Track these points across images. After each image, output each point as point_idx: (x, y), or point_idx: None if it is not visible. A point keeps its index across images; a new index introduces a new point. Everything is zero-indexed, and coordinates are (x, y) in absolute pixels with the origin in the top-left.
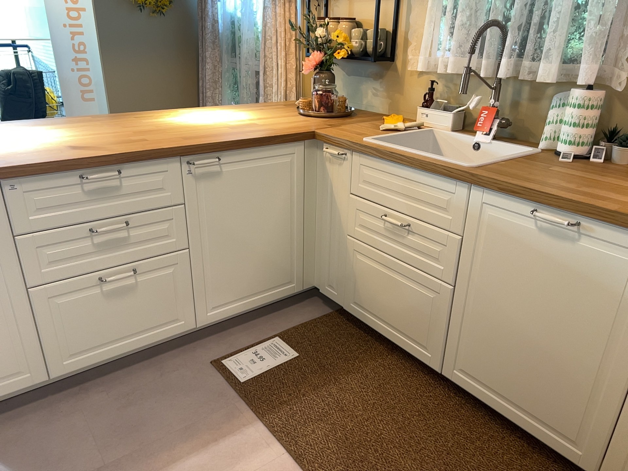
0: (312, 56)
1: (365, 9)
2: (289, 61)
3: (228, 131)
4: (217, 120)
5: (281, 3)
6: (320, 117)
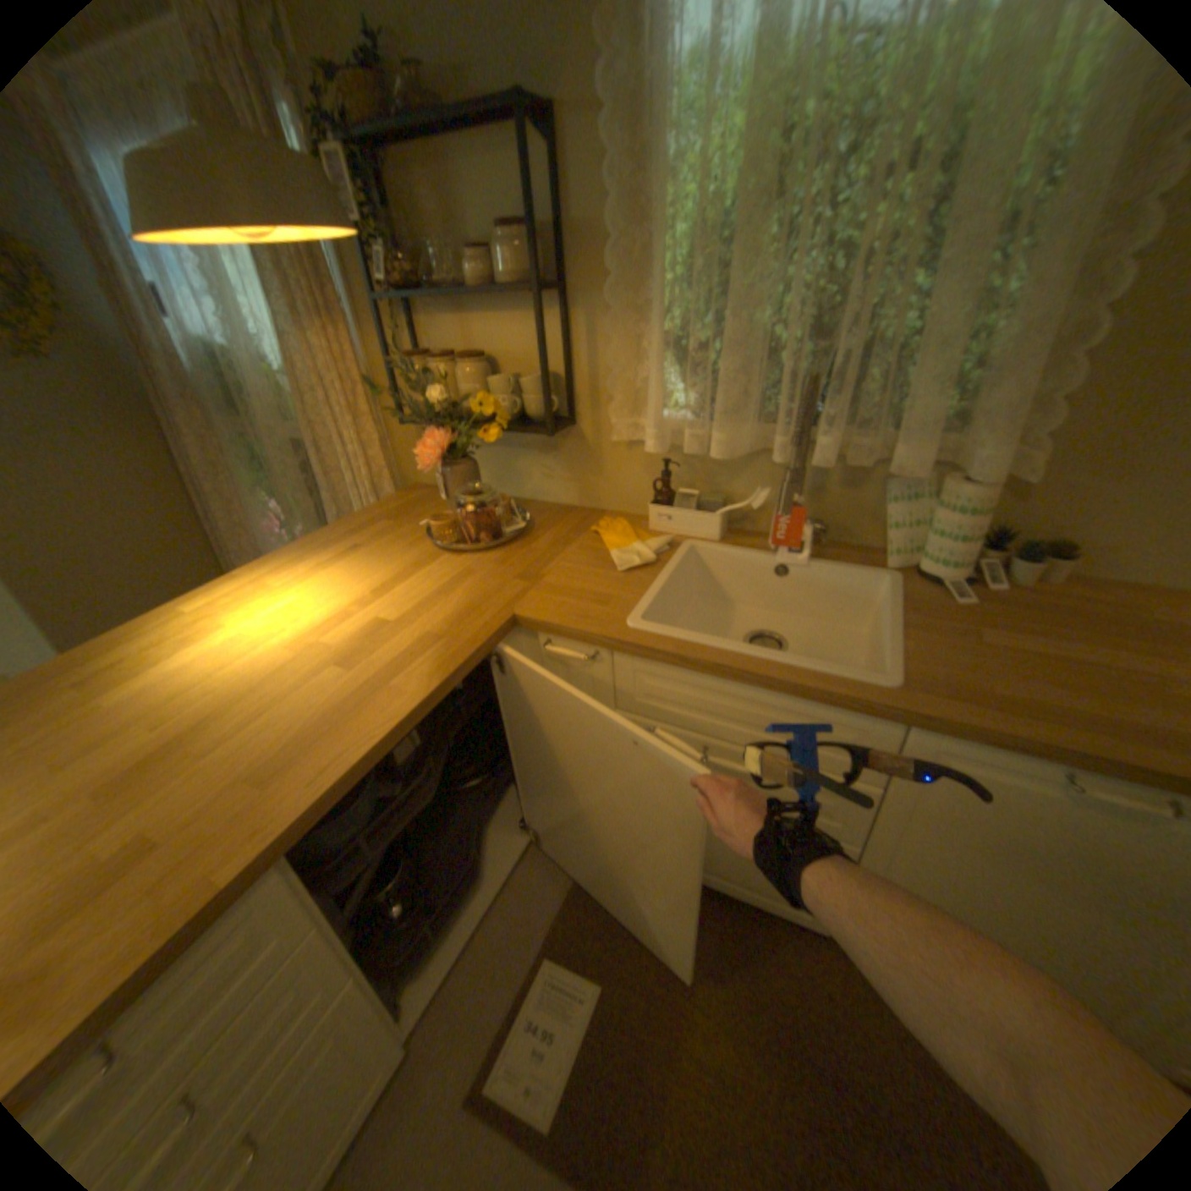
0: (428, 433)
1: (498, 331)
2: (363, 427)
3: (346, 689)
4: (292, 634)
5: (313, 323)
6: (485, 550)
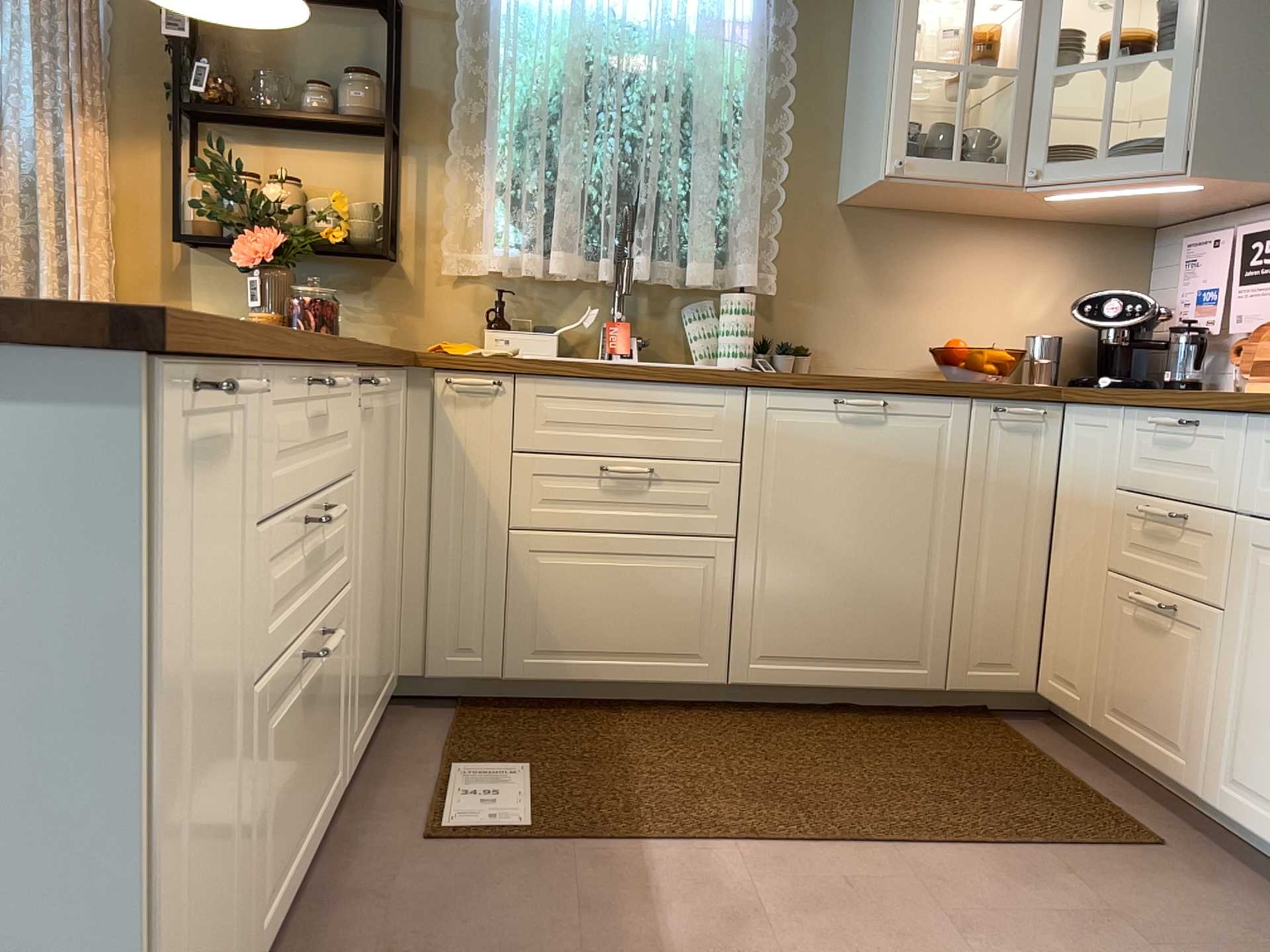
0: (250, 235)
1: (317, 167)
2: (98, 251)
3: None
4: None
5: (73, 124)
6: None
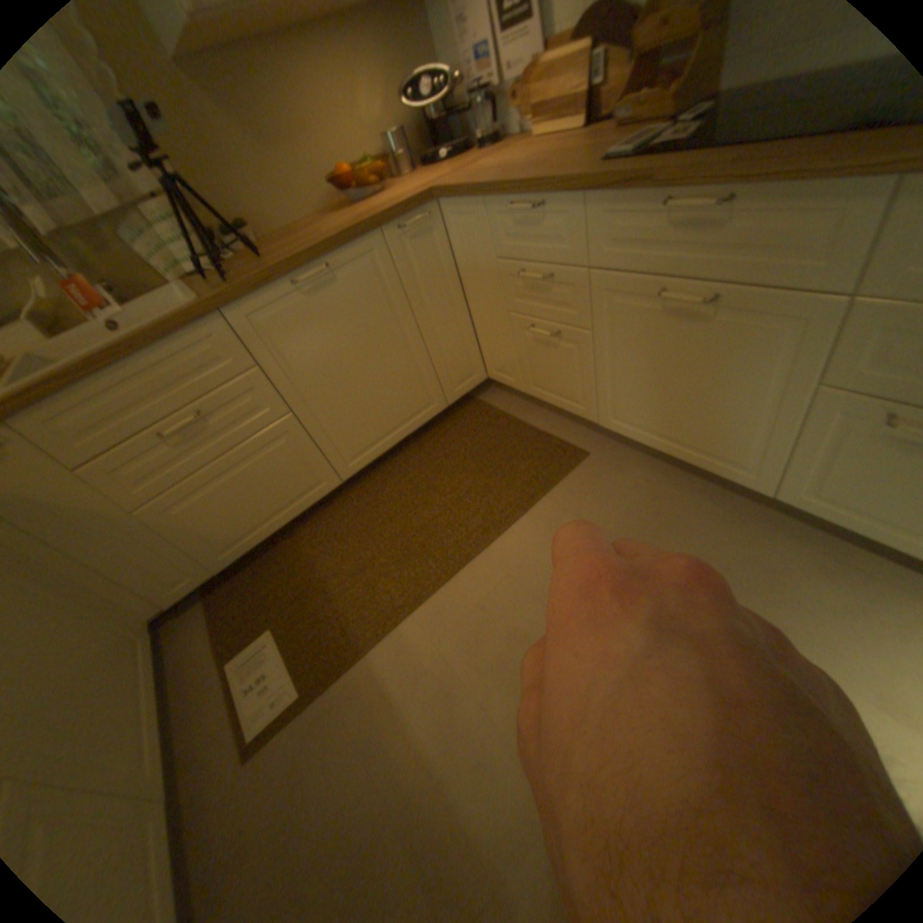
0: None
1: None
2: None
3: None
4: None
5: None
6: None
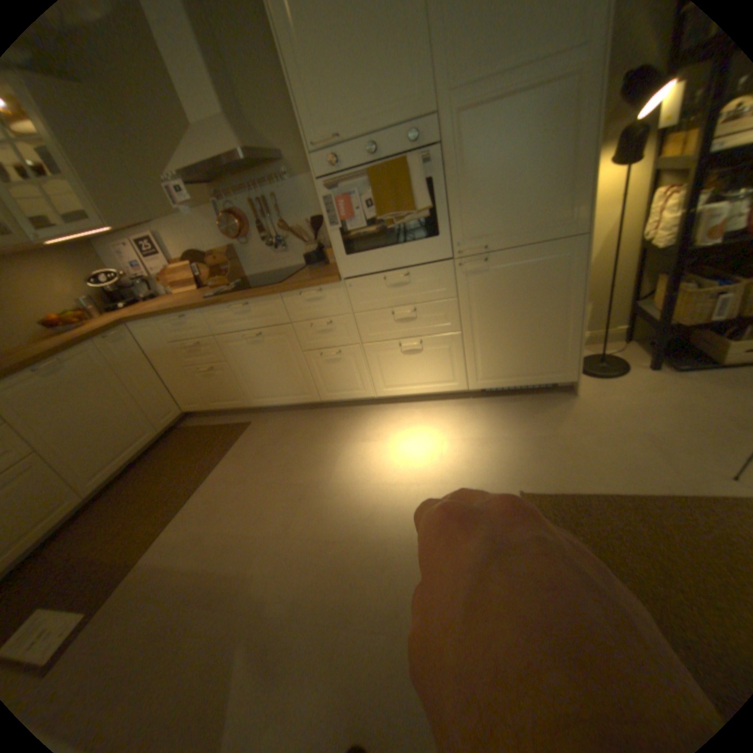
0: None
1: None
2: None
3: None
4: None
5: None
6: None
